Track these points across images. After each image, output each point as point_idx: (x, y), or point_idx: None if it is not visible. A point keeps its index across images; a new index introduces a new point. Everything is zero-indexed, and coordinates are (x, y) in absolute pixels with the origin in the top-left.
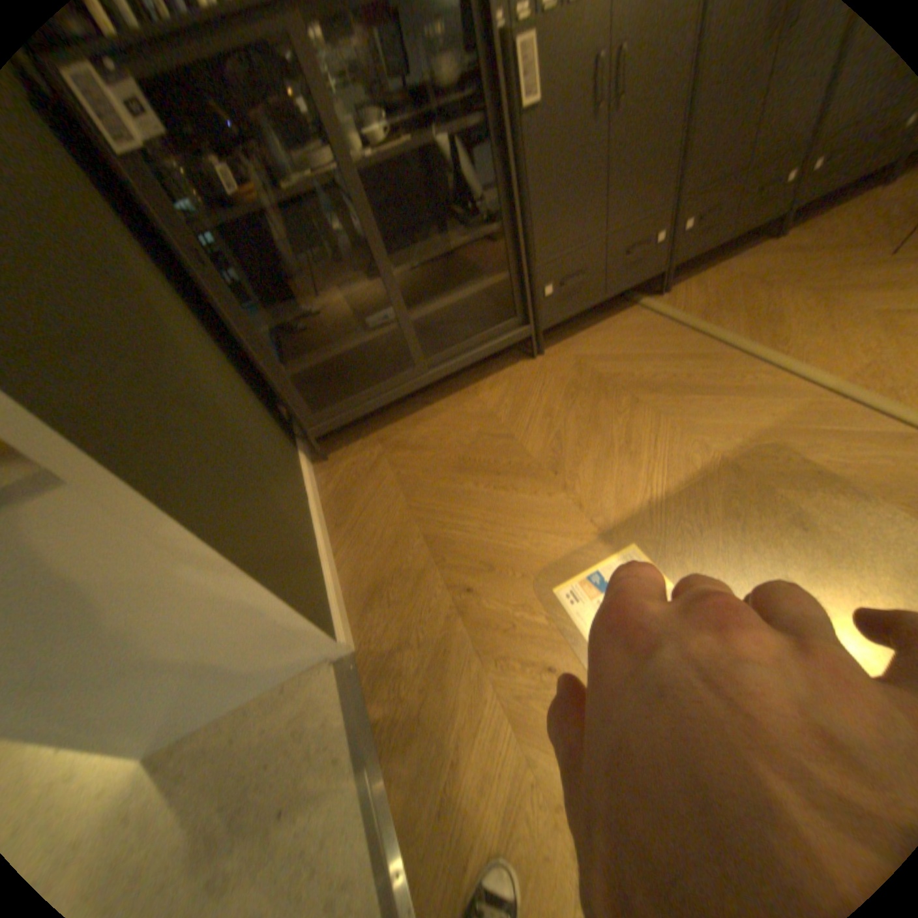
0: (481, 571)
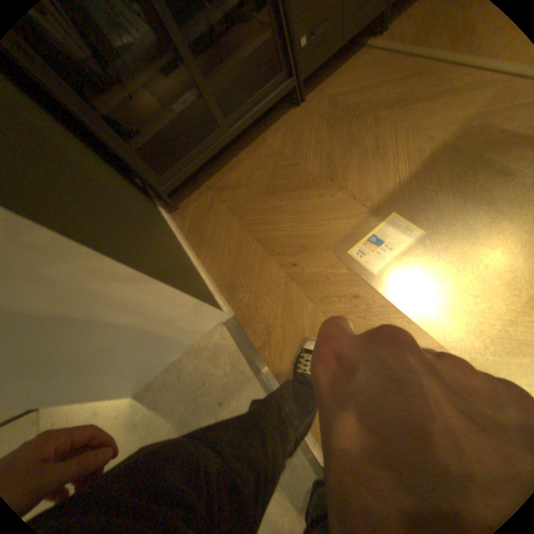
0: (299, 252)
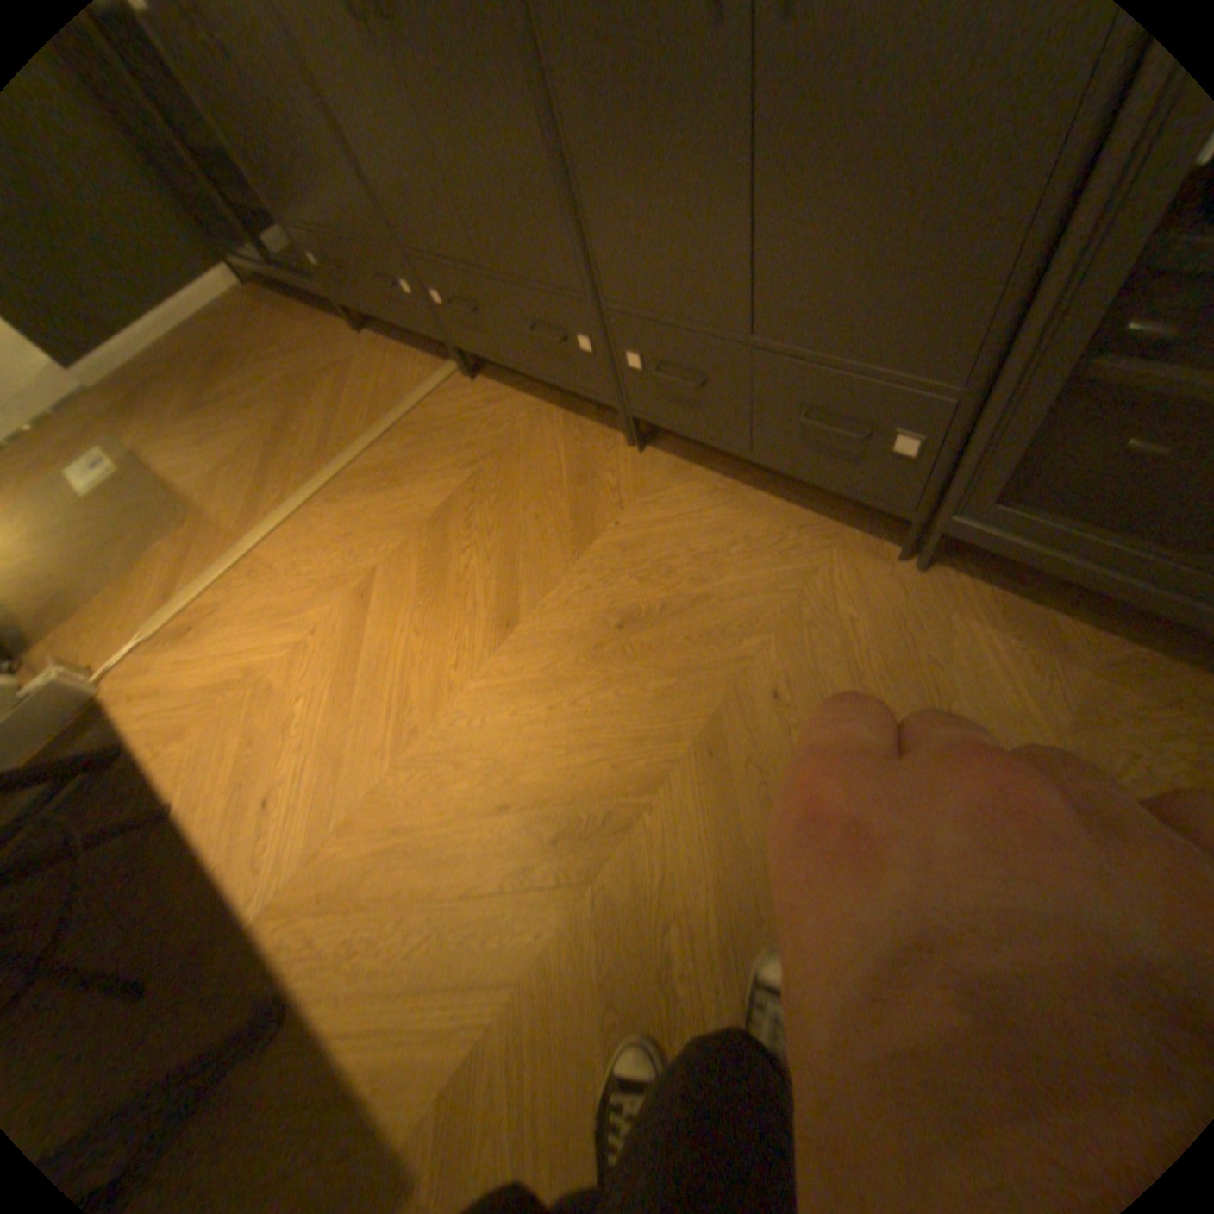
0: (120, 412)
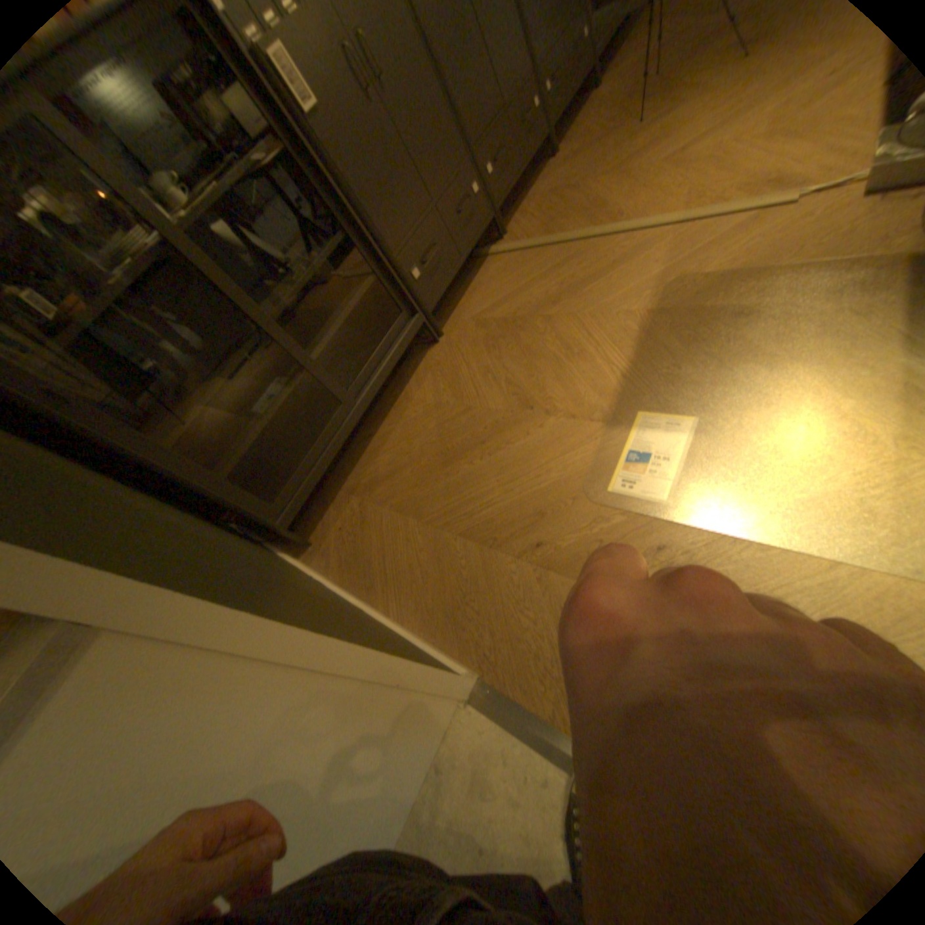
0: (536, 522)
